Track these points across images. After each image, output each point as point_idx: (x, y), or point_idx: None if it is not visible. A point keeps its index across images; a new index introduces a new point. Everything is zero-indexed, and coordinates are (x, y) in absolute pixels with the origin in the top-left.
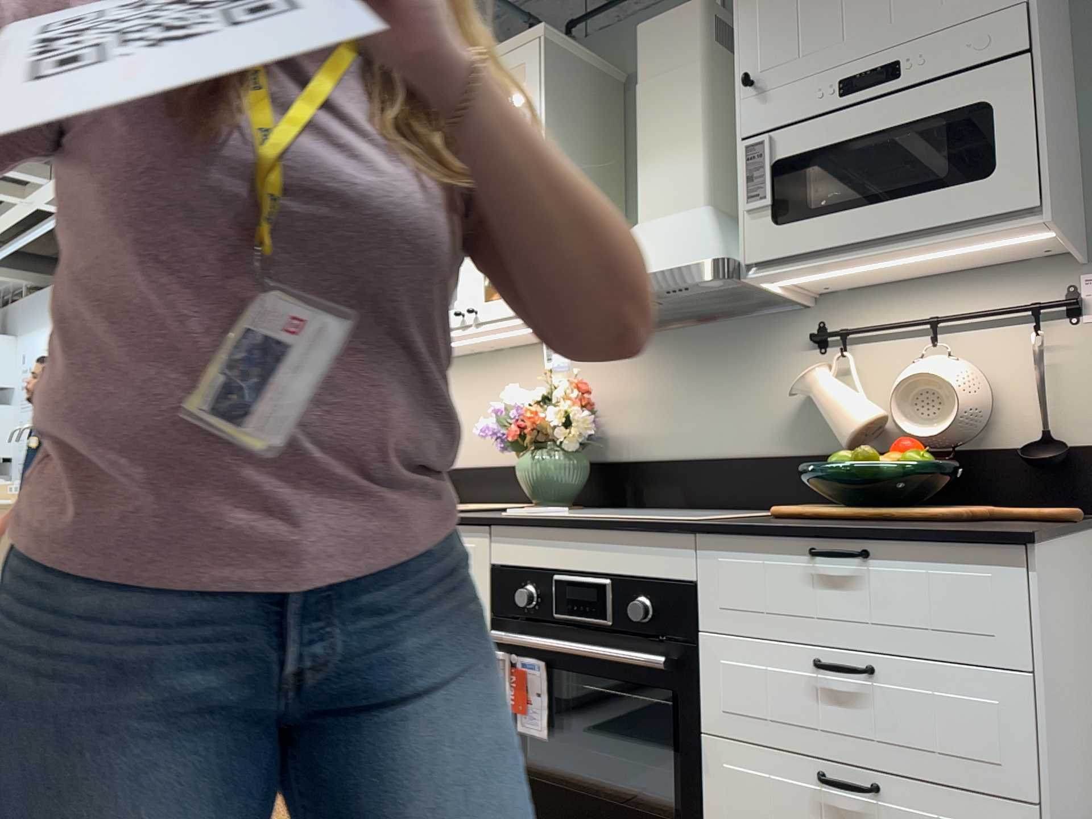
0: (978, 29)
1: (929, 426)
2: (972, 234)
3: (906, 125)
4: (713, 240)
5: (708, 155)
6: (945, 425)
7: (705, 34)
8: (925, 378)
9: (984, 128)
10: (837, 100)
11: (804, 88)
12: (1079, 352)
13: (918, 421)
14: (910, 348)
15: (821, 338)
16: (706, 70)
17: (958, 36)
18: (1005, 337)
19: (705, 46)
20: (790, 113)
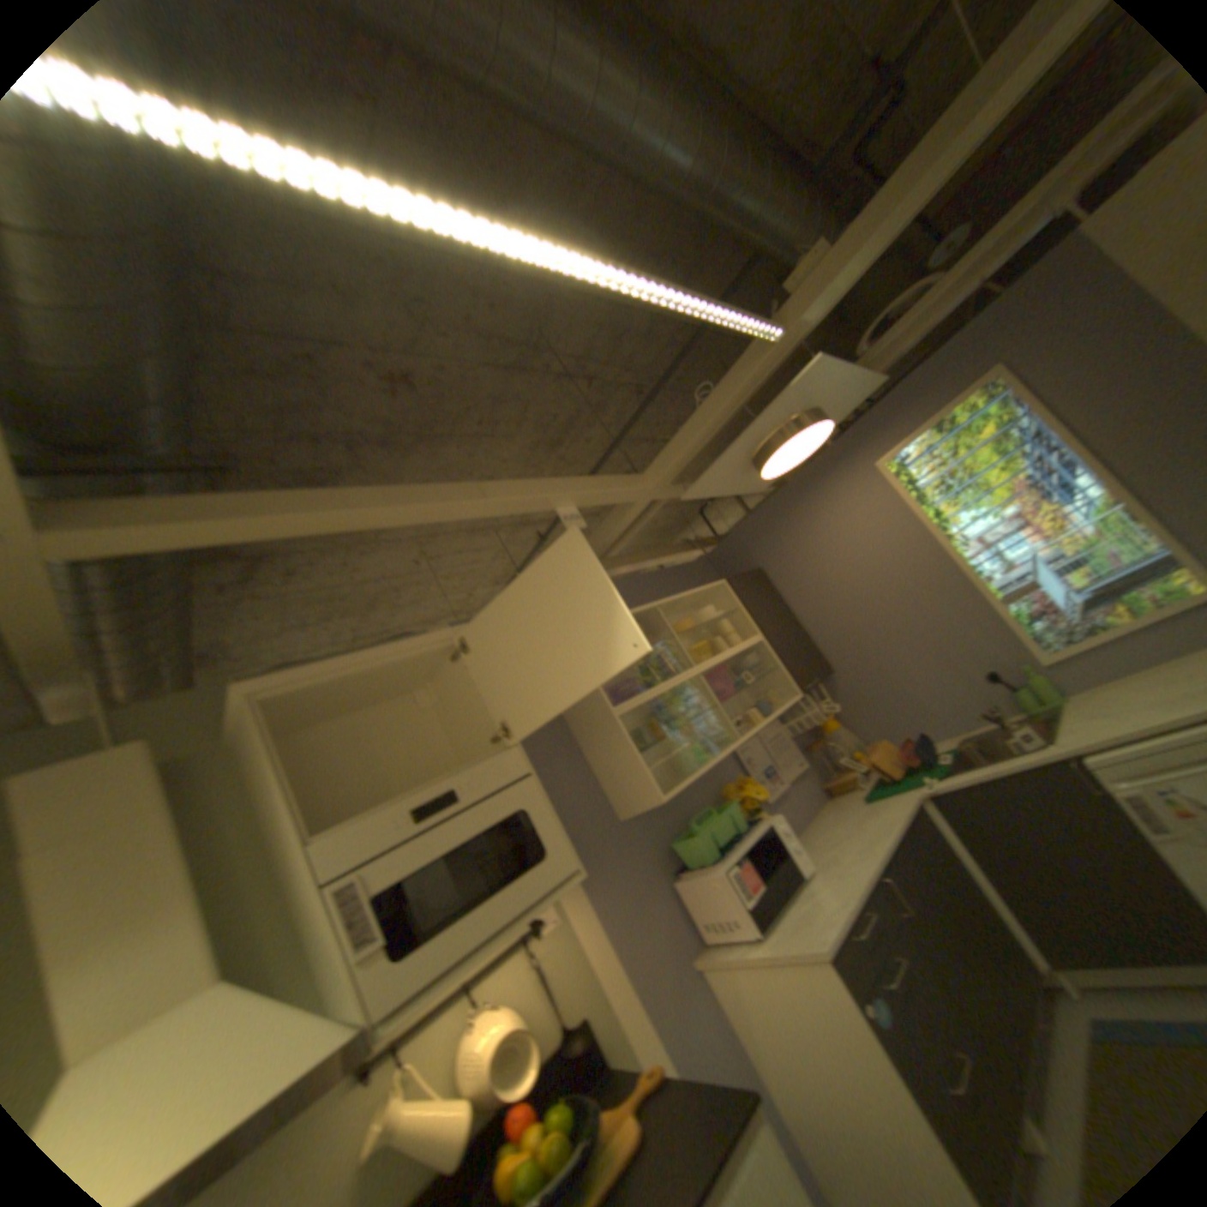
0: (500, 762)
1: (516, 1083)
2: (554, 902)
3: (479, 834)
4: (310, 1017)
5: (206, 916)
6: (532, 1071)
7: (164, 777)
8: (500, 1040)
9: (530, 826)
10: (418, 826)
11: (383, 821)
12: (553, 957)
13: (511, 1084)
14: (450, 1023)
15: (369, 1067)
16: (176, 817)
17: (490, 767)
18: (511, 971)
19: (168, 791)
20: (376, 847)
